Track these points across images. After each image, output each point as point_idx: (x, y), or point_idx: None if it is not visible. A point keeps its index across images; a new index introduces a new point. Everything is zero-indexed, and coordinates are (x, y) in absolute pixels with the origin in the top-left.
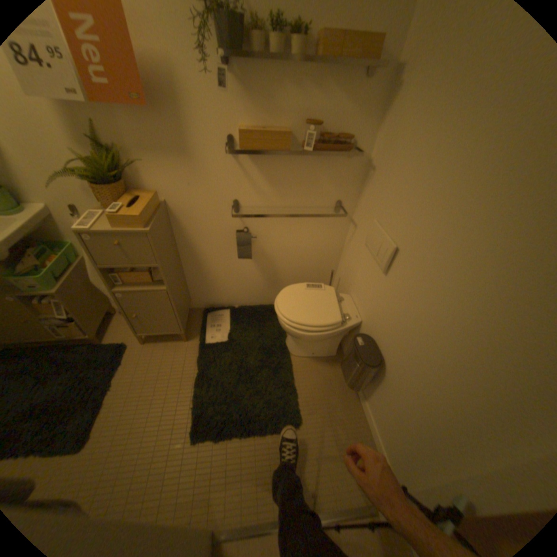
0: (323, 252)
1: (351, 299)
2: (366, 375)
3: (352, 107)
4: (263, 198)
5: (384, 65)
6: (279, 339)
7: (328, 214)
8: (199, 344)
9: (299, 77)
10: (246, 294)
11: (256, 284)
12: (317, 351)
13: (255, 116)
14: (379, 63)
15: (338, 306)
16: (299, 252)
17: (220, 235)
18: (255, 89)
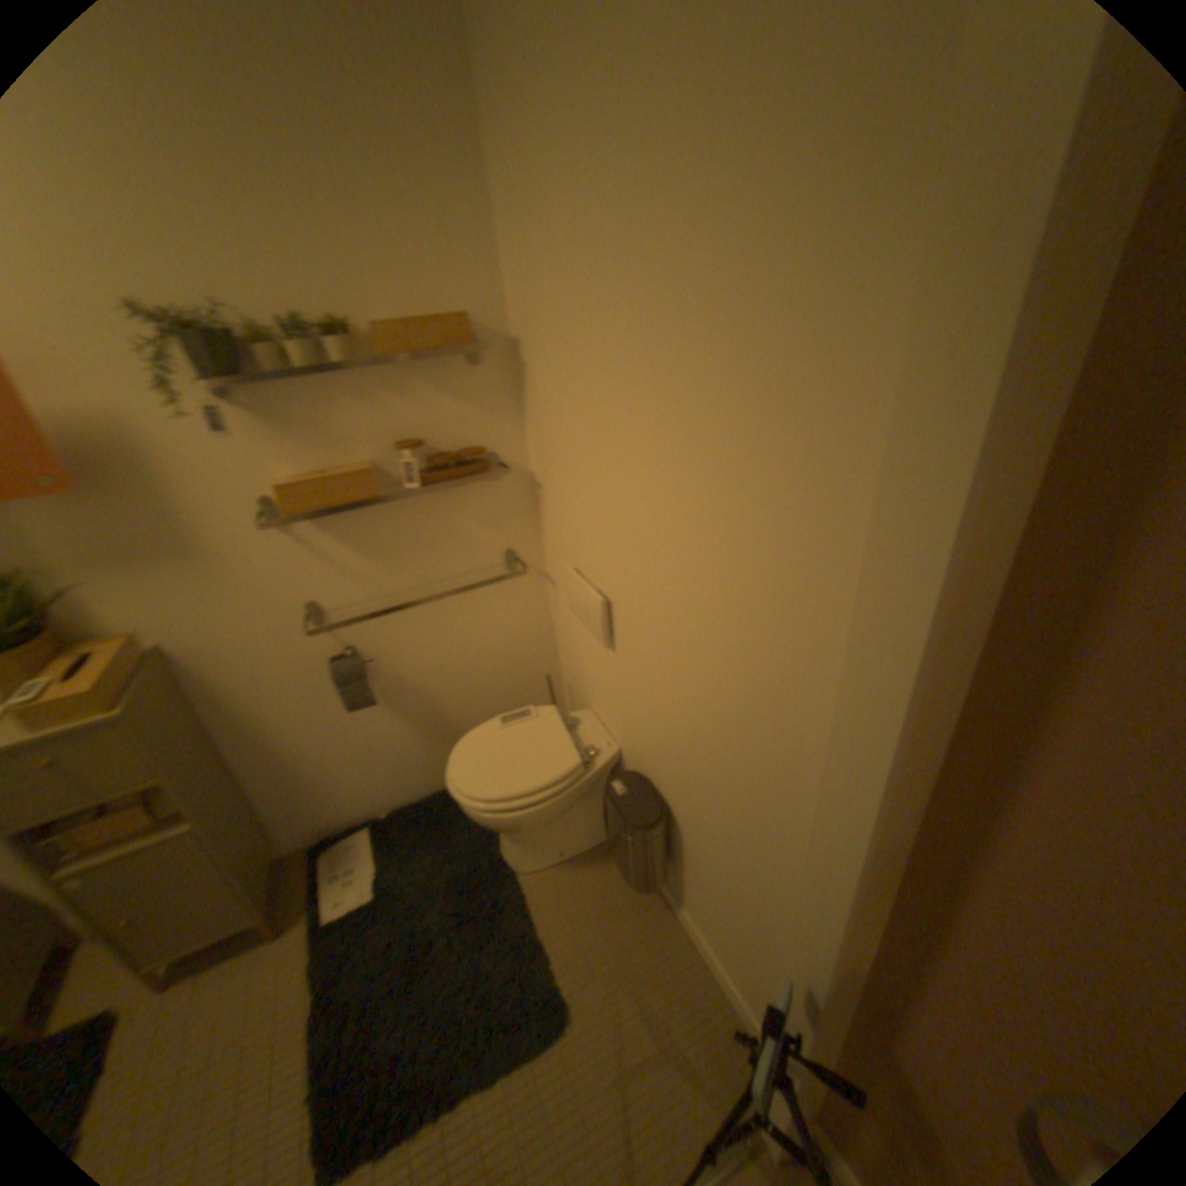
0: (518, 647)
1: (592, 715)
2: (648, 850)
3: (464, 410)
4: (362, 586)
5: (483, 349)
6: (483, 852)
7: (497, 578)
8: (302, 937)
9: (358, 388)
10: (392, 784)
11: (407, 755)
12: (566, 846)
13: (299, 459)
14: (477, 347)
15: (565, 738)
16: (472, 662)
17: (296, 680)
18: (284, 420)
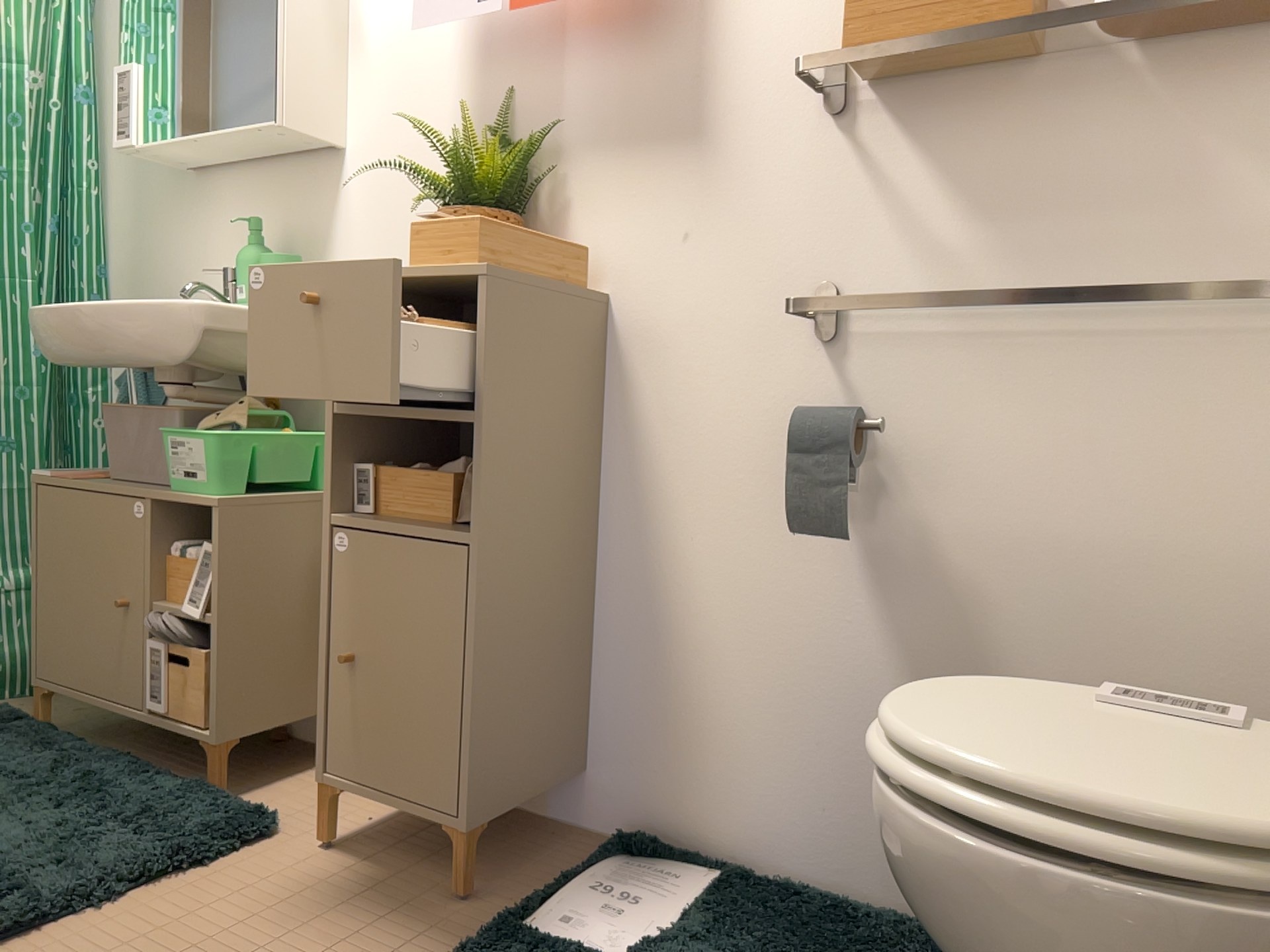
0: None
1: None
2: None
3: None
4: (940, 274)
5: None
6: None
7: None
8: (494, 923)
9: None
10: (824, 817)
11: None
12: None
13: None
14: None
15: None
16: (1133, 582)
17: (754, 443)
18: None
